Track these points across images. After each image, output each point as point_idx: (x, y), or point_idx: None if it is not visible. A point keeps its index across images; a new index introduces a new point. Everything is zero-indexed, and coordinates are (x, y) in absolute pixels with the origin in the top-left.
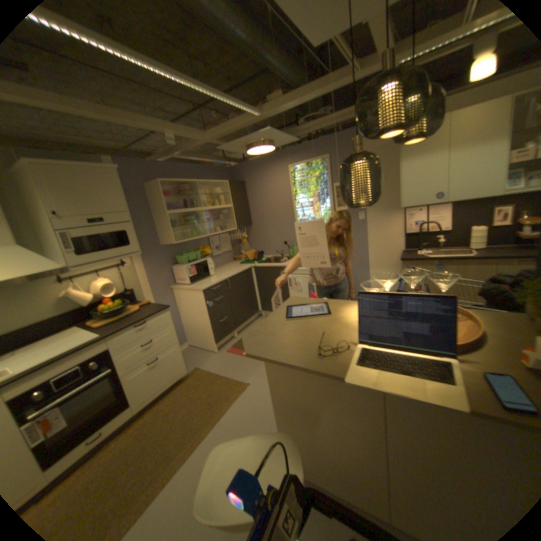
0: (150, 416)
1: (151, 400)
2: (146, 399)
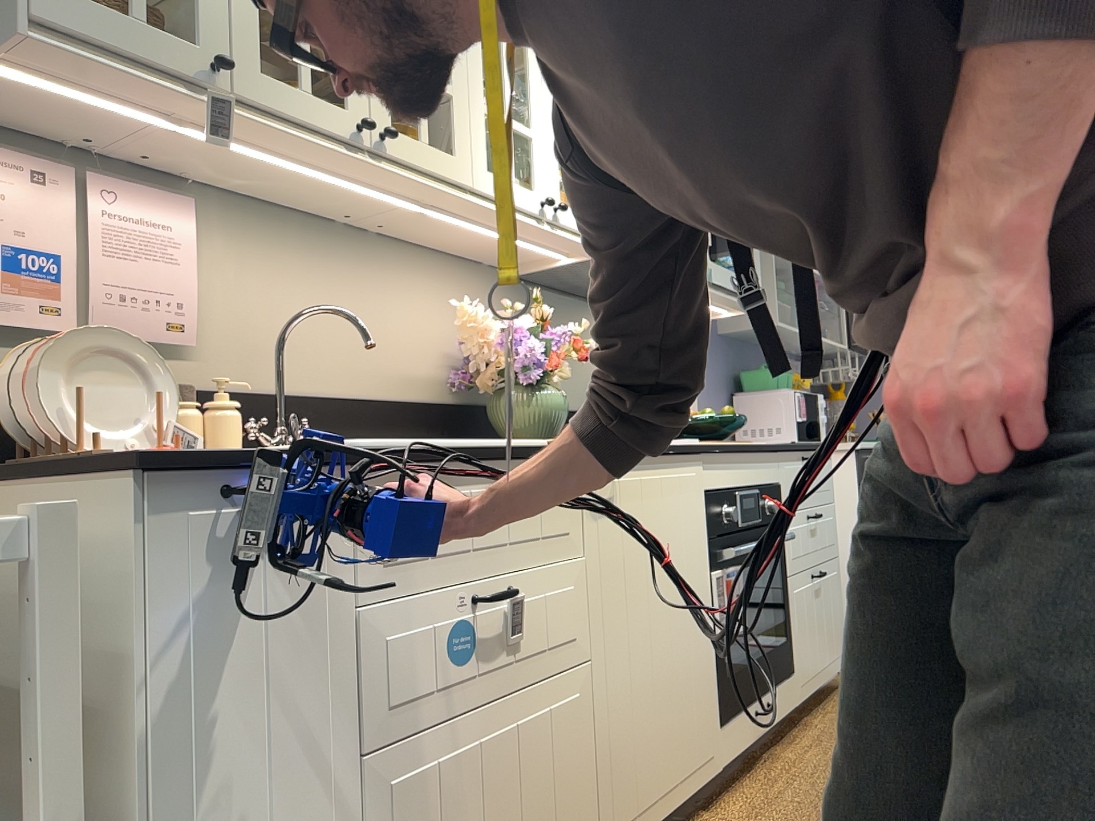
0: (825, 723)
1: (814, 683)
2: (811, 670)
